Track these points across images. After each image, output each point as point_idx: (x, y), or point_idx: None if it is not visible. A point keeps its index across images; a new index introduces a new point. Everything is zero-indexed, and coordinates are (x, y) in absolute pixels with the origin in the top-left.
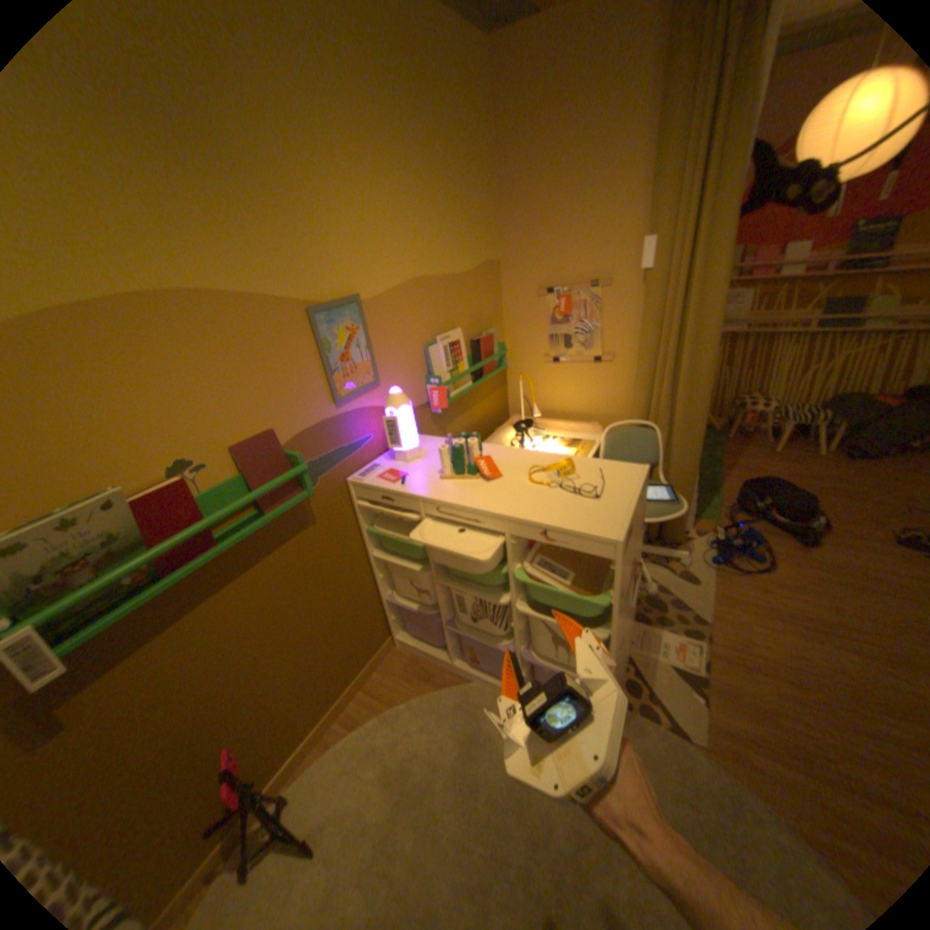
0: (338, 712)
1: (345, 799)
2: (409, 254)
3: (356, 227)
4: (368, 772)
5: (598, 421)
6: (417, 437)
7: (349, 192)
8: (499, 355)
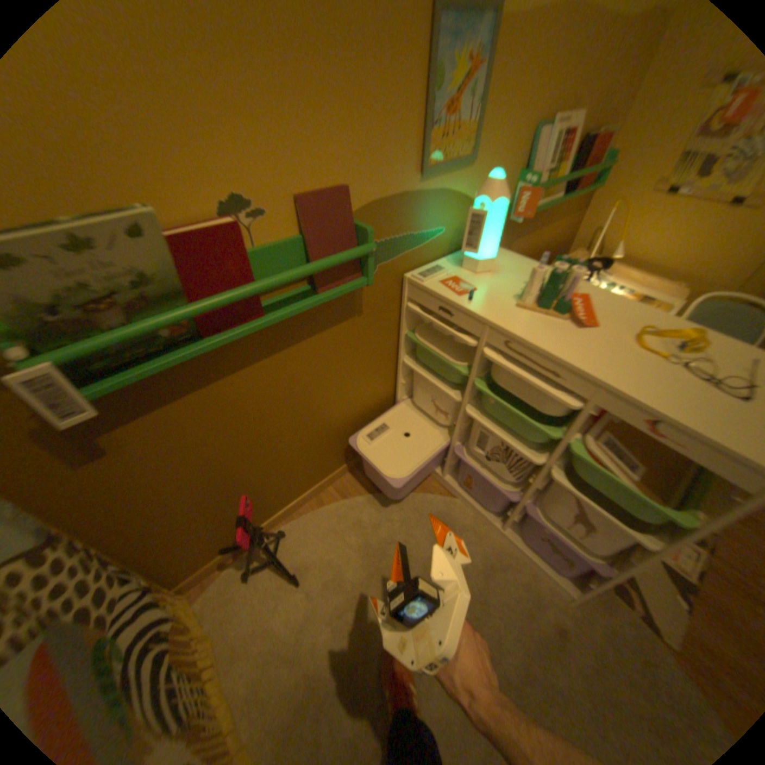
0: (335, 478)
1: (330, 552)
2: None
3: None
4: (352, 538)
5: (686, 282)
6: (495, 245)
7: None
8: (607, 165)
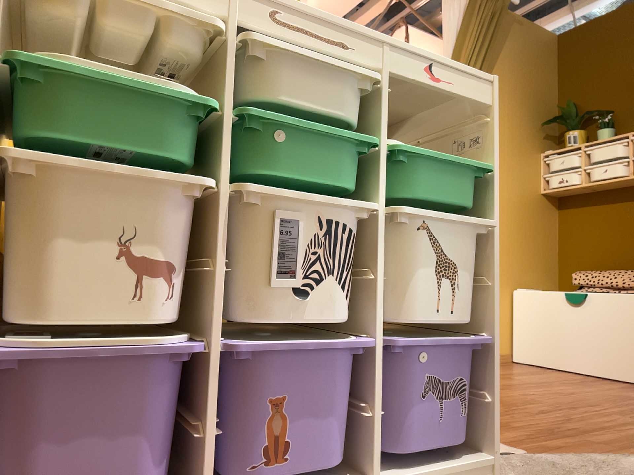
0: None
1: None
2: None
3: None
4: None
5: None
6: None
7: None
8: None
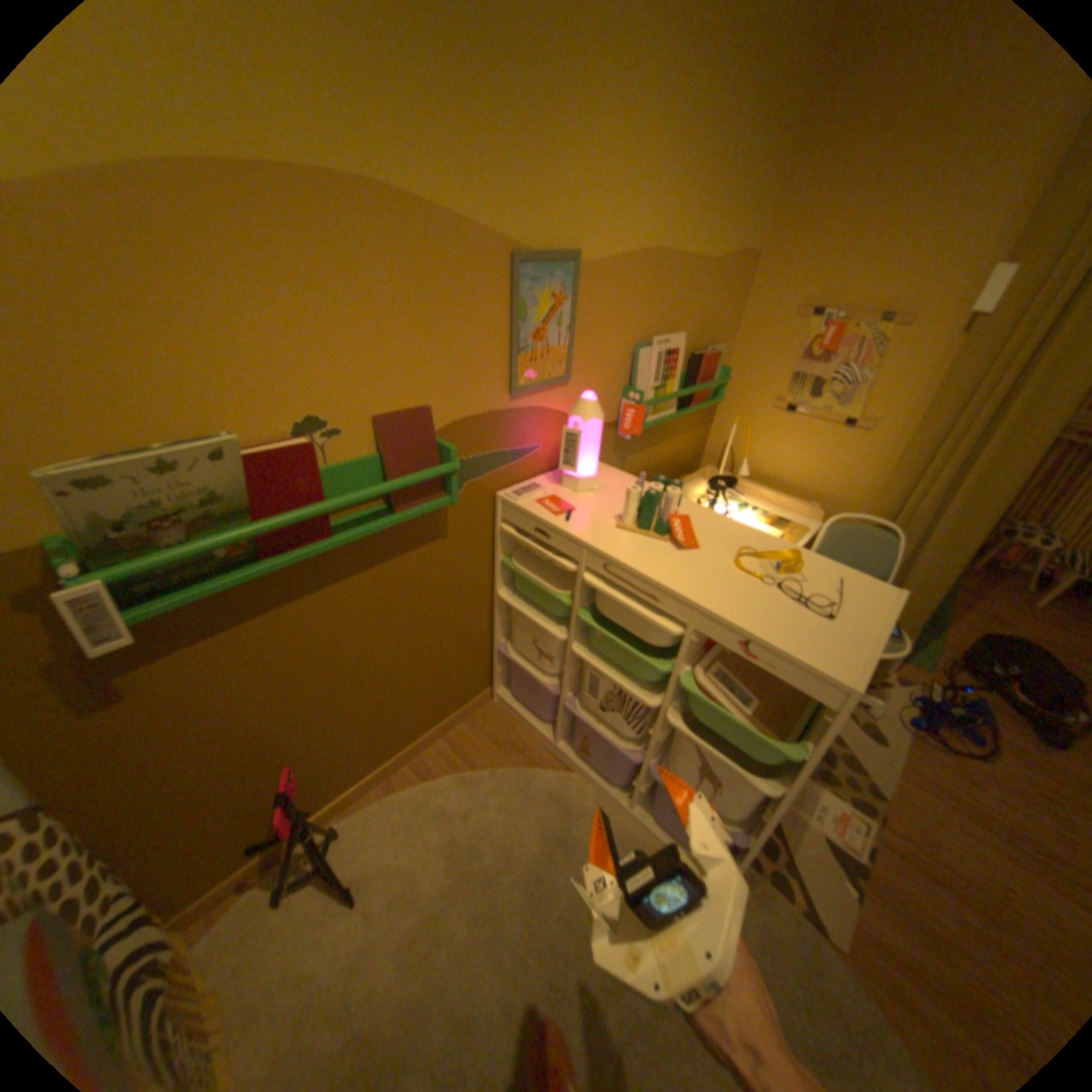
0: (413, 754)
1: (402, 856)
2: (657, 211)
3: (605, 150)
4: (432, 834)
5: (819, 503)
6: (596, 464)
7: (612, 94)
8: (720, 382)
